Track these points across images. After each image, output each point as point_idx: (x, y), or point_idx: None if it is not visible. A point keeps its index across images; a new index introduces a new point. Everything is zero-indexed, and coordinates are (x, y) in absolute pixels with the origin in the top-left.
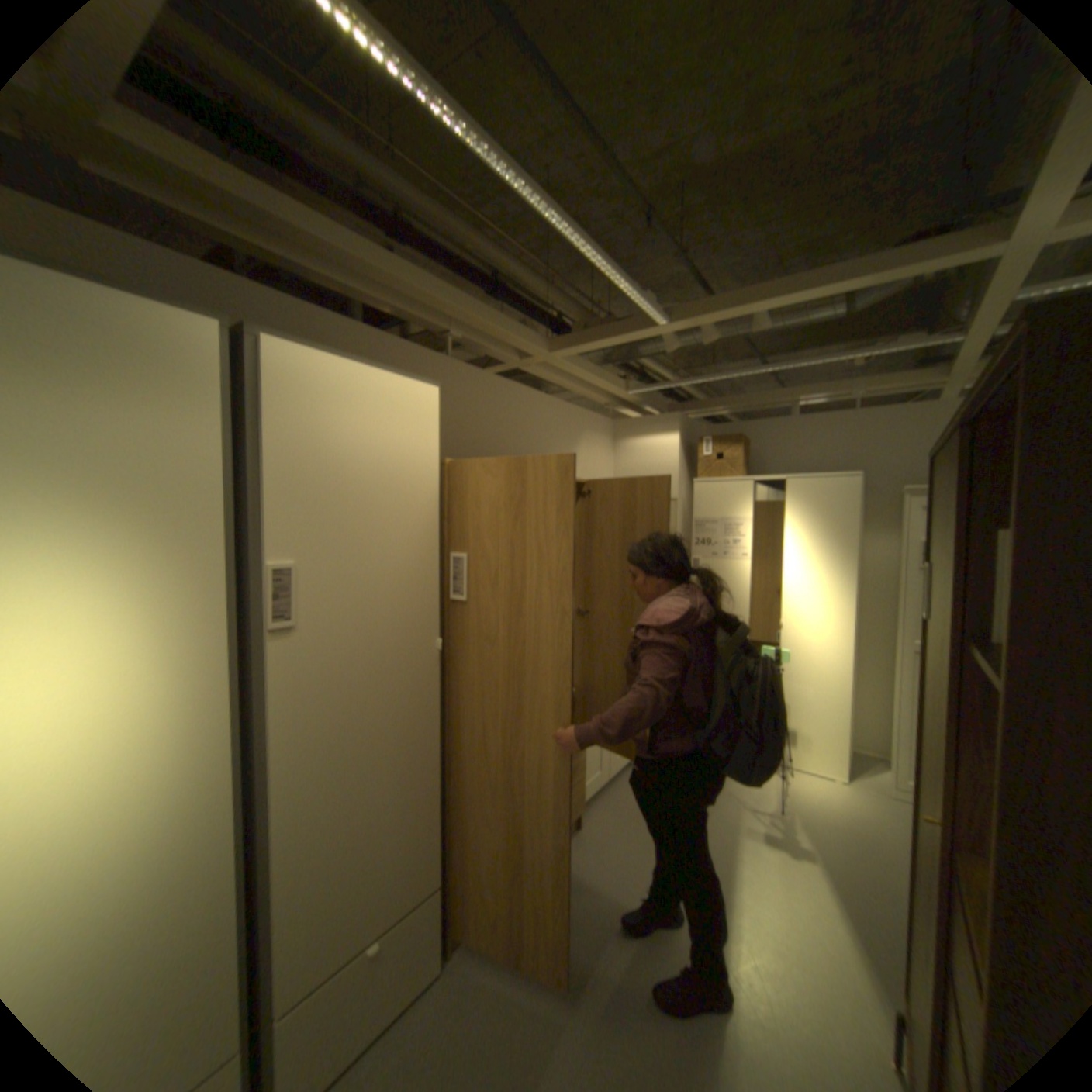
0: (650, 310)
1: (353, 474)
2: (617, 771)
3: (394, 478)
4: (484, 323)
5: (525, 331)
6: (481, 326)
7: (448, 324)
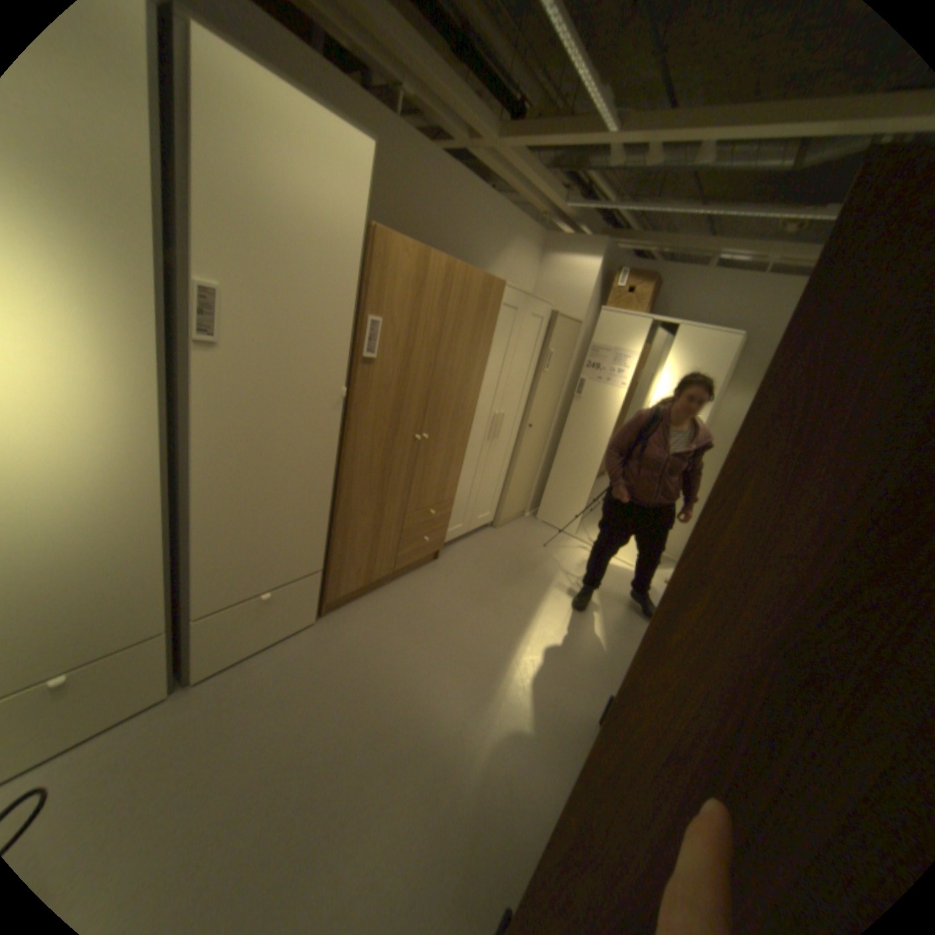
0: (606, 110)
1: (280, 213)
2: (475, 528)
3: (320, 228)
4: (439, 84)
5: (480, 105)
6: (435, 87)
7: (403, 76)
